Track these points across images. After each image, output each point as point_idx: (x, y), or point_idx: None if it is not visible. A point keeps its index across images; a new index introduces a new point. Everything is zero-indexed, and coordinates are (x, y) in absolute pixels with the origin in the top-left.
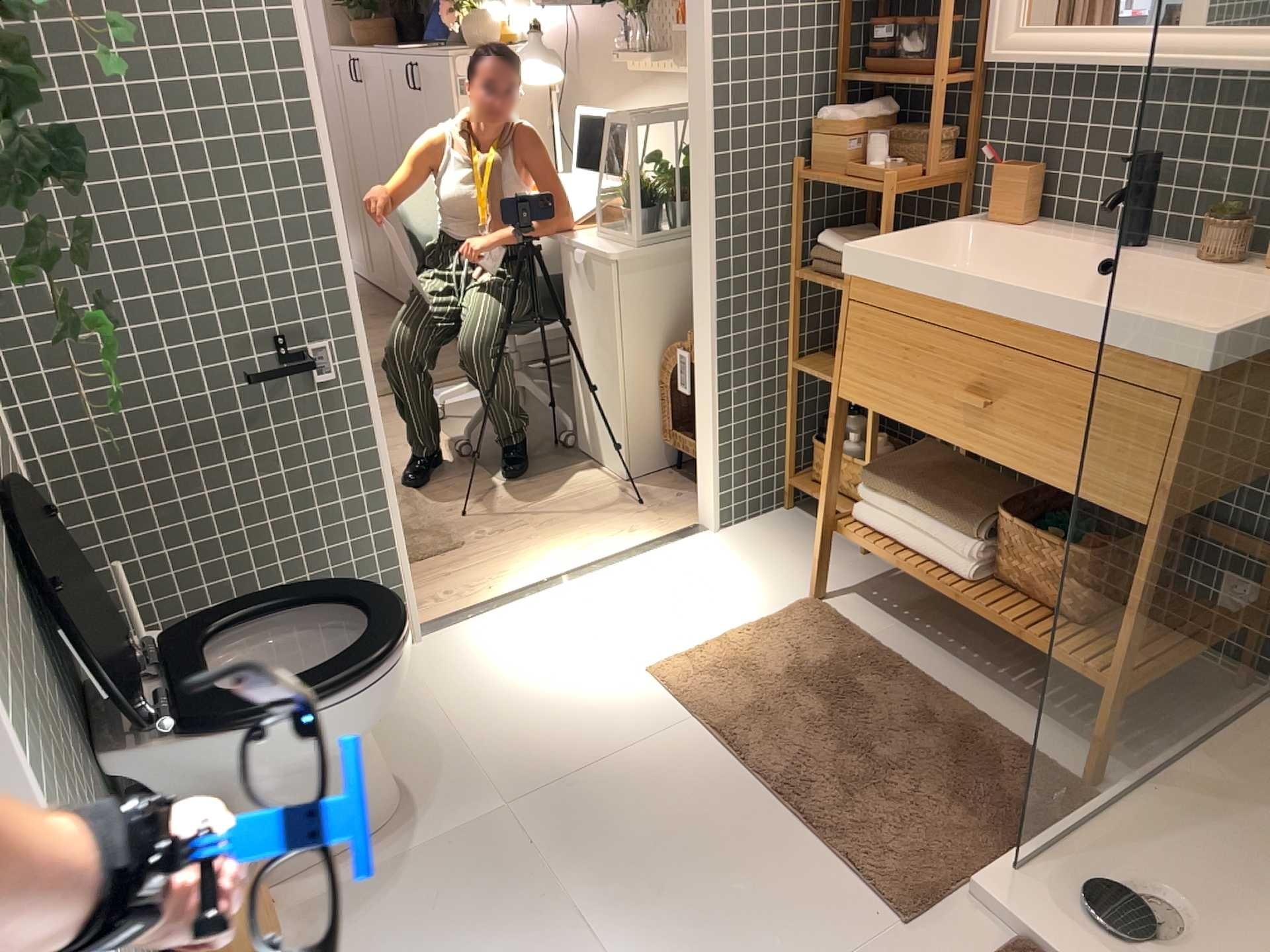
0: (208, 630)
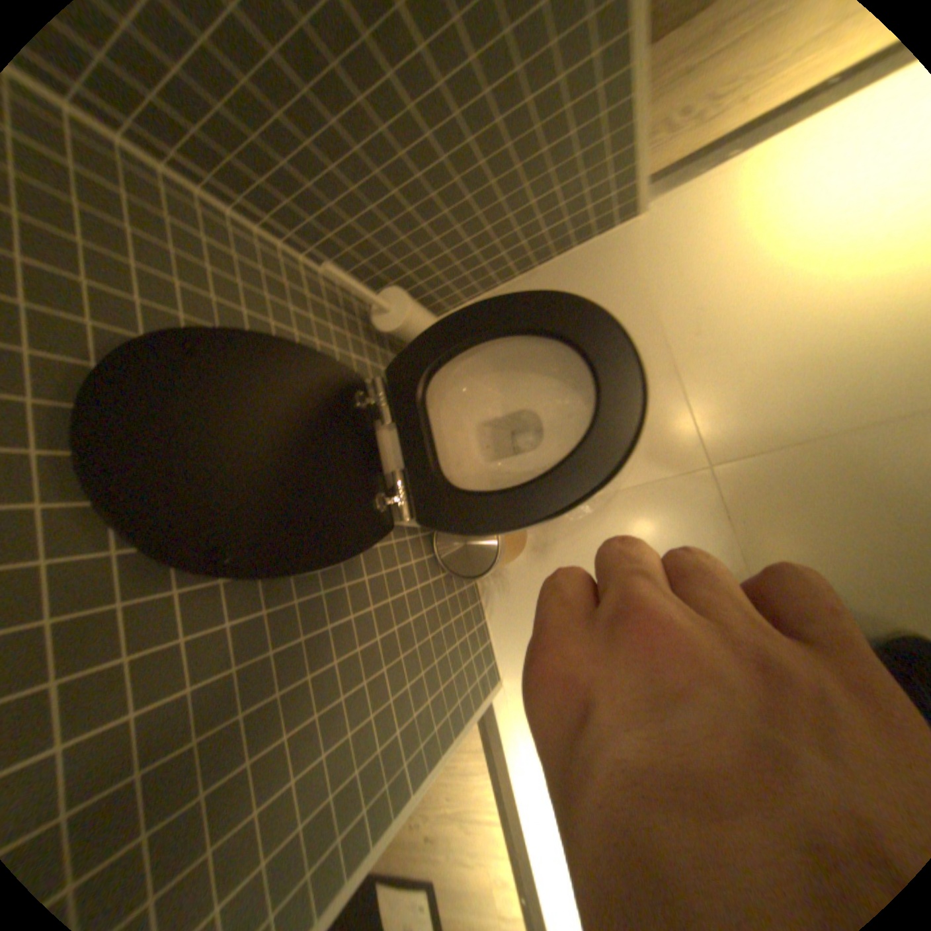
0: (425, 399)
